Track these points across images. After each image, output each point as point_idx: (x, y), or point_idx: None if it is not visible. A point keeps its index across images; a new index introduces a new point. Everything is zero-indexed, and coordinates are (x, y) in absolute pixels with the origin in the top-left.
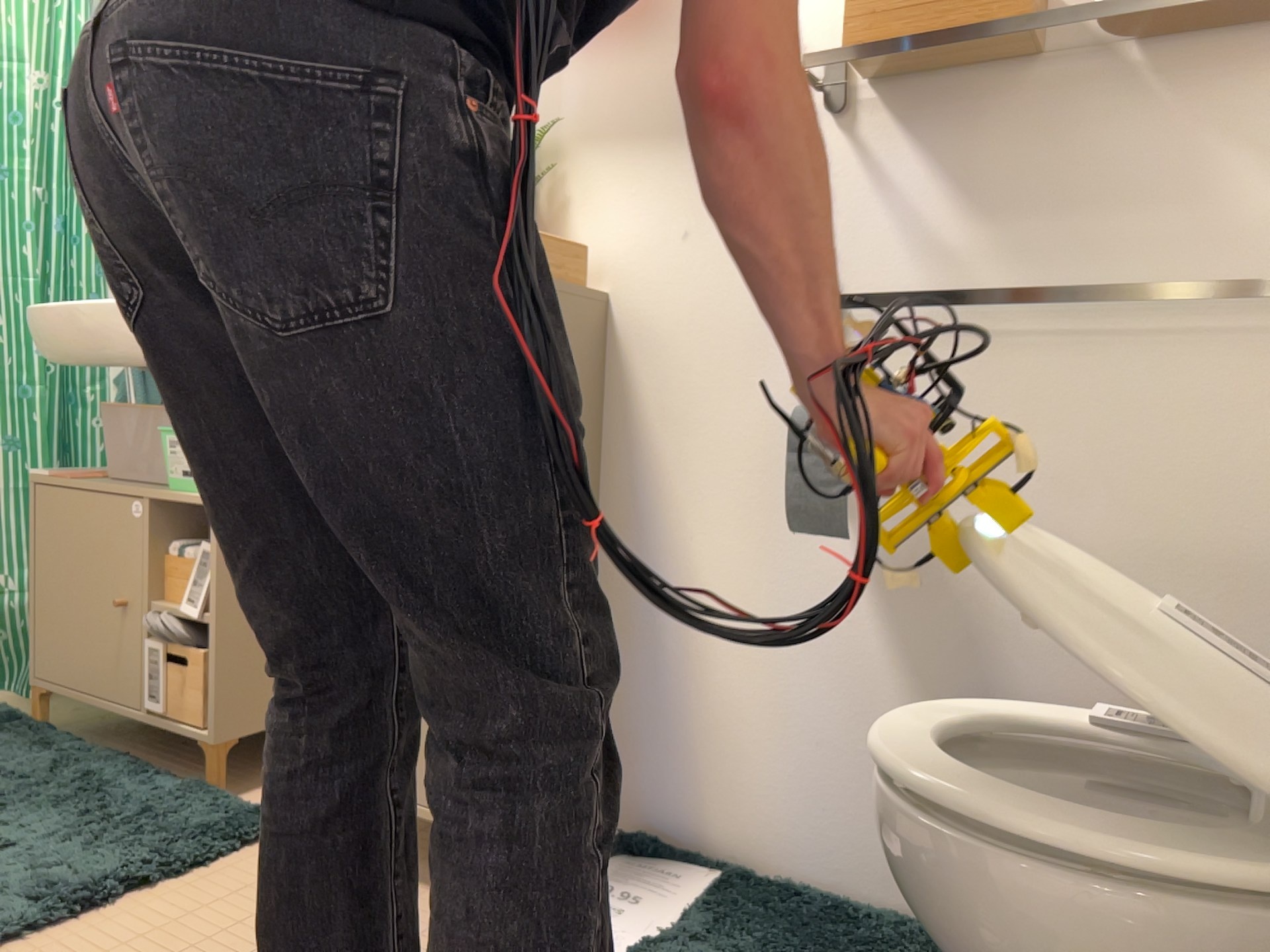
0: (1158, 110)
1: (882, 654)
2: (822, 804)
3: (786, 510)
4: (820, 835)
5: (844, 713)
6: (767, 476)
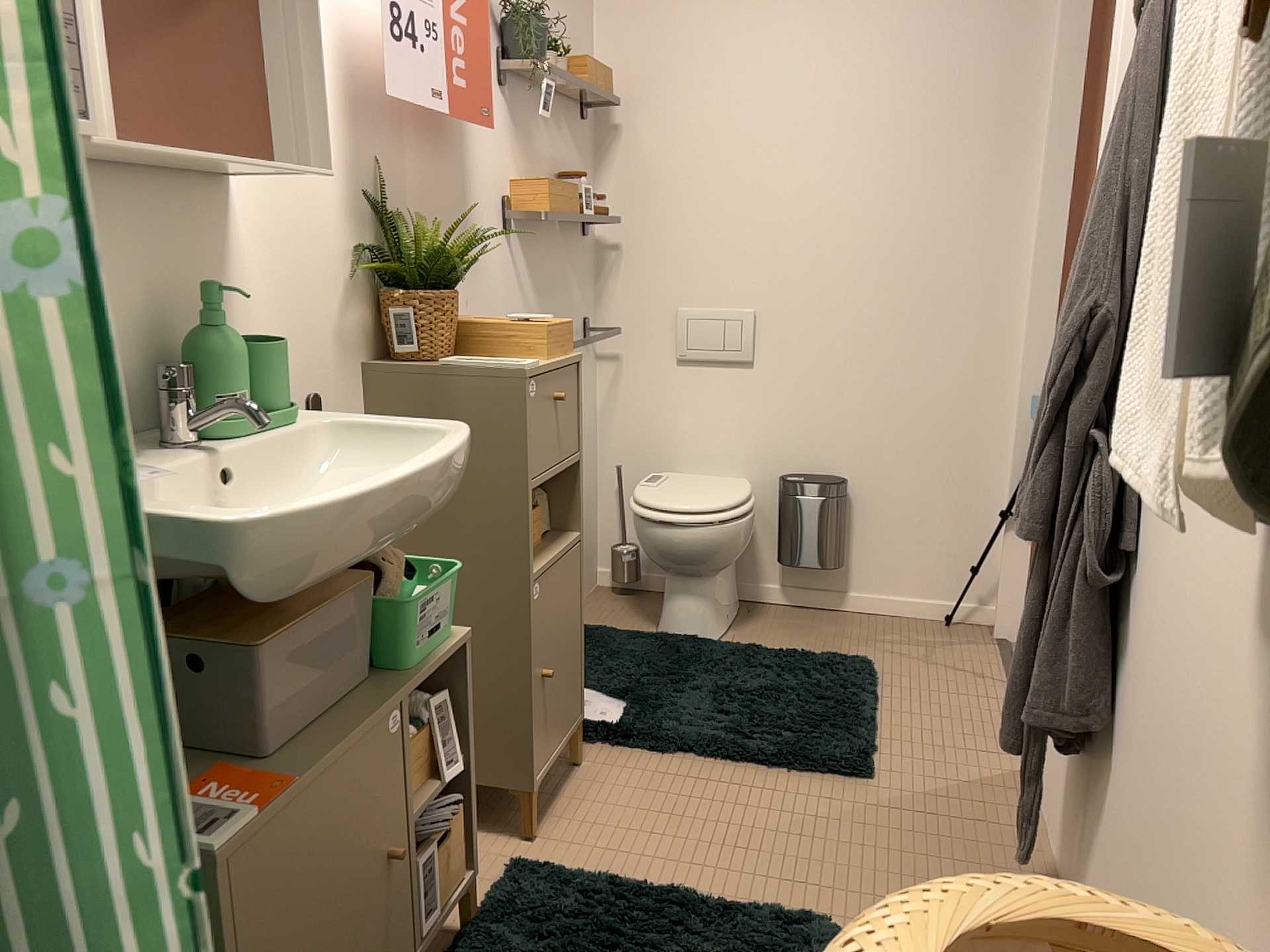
0: (564, 252)
1: None
2: None
3: None
4: None
5: None
6: None
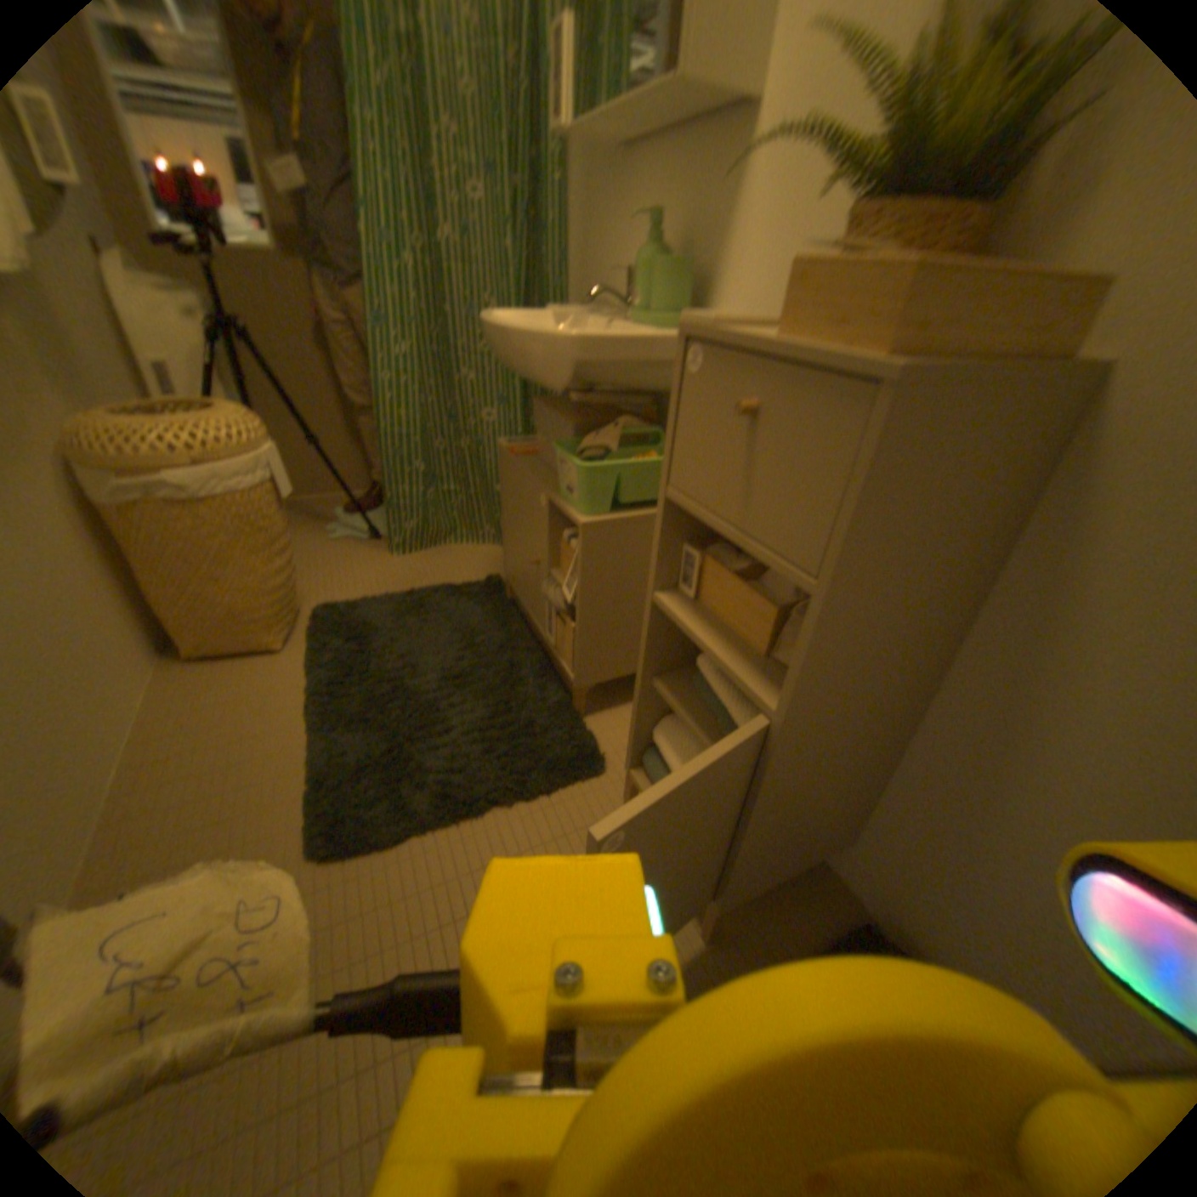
0: None
1: None
2: None
3: None
4: None
5: None
6: None
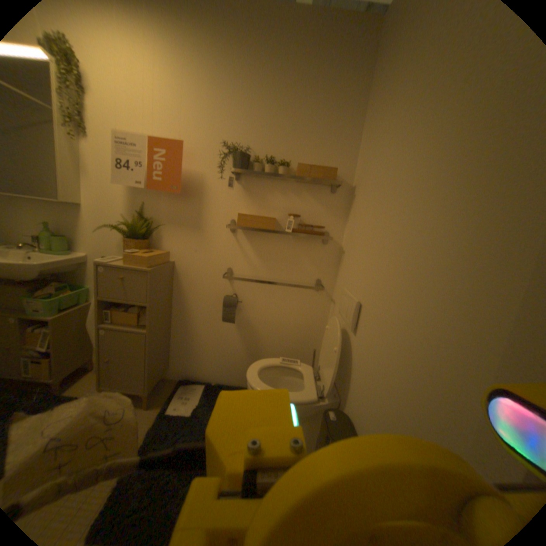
0: (296, 245)
1: (240, 341)
2: (226, 369)
3: (220, 313)
4: (226, 375)
5: (231, 352)
6: (216, 306)
